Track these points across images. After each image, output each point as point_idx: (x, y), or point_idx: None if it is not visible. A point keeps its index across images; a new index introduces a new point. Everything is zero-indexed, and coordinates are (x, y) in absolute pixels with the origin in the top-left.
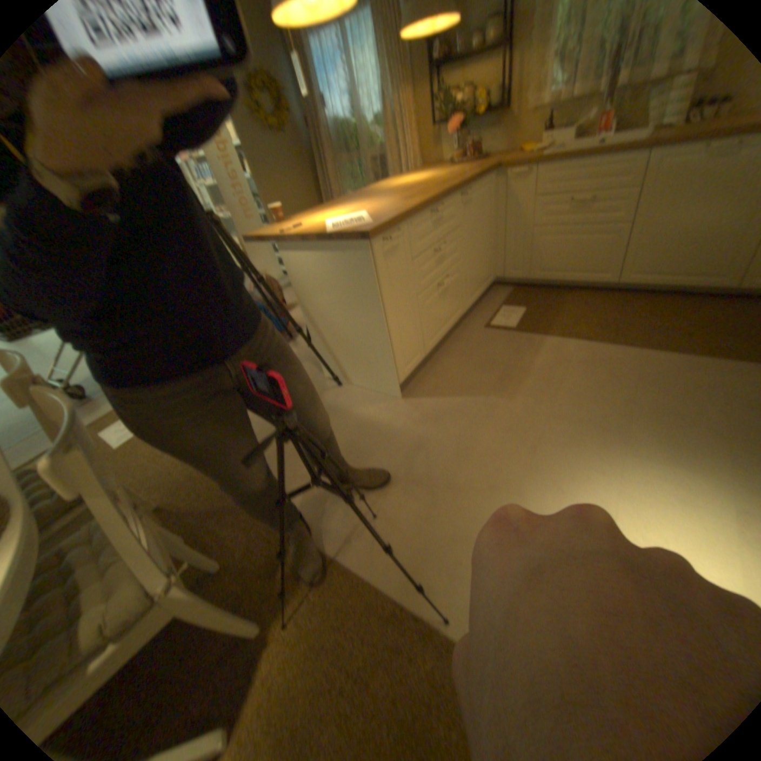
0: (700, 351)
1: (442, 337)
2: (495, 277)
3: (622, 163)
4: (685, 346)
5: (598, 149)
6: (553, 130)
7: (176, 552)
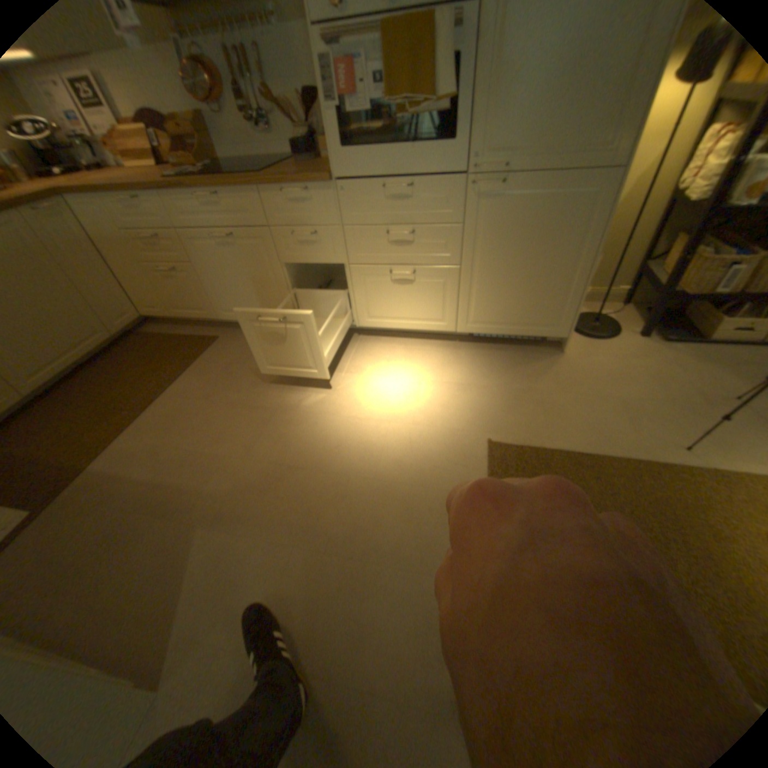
0: (181, 368)
1: None
2: None
3: None
4: (169, 374)
5: None
6: None
7: None
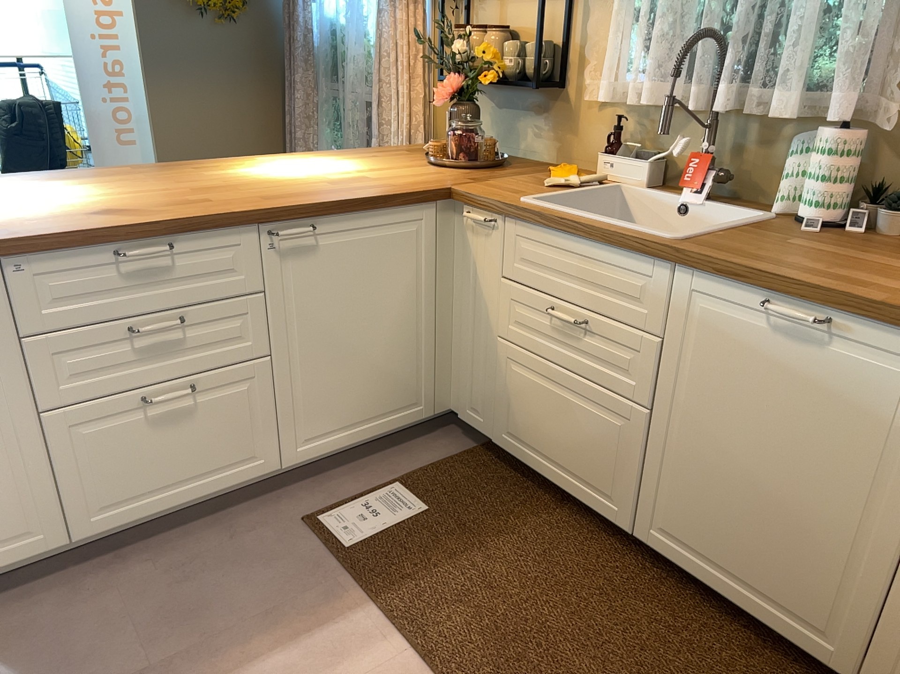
0: None
1: (163, 509)
2: (443, 410)
3: (628, 276)
4: None
5: (585, 229)
6: (612, 158)
7: None
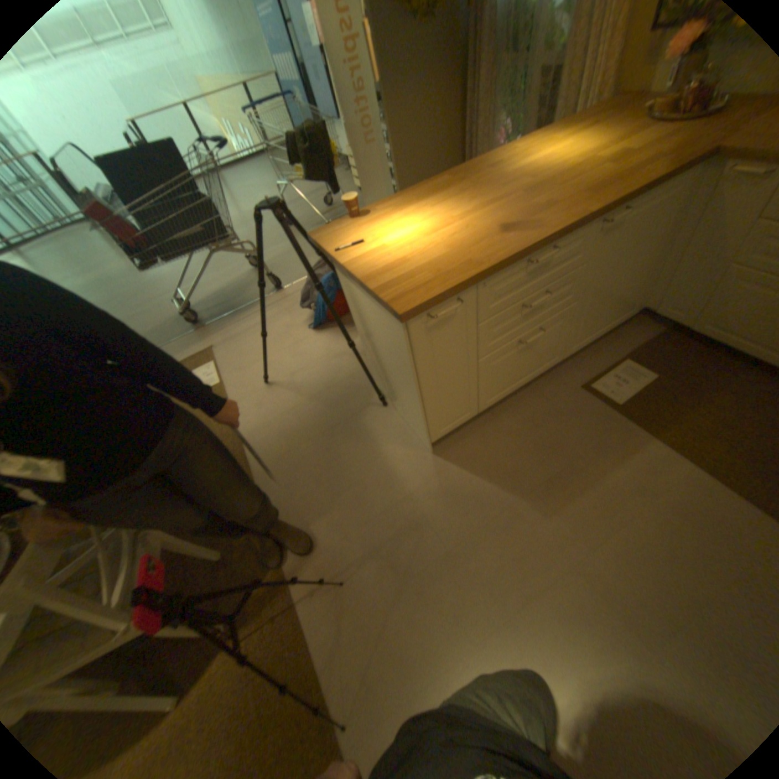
0: None
1: (513, 391)
2: (643, 308)
3: None
4: None
5: None
6: None
7: (180, 552)
